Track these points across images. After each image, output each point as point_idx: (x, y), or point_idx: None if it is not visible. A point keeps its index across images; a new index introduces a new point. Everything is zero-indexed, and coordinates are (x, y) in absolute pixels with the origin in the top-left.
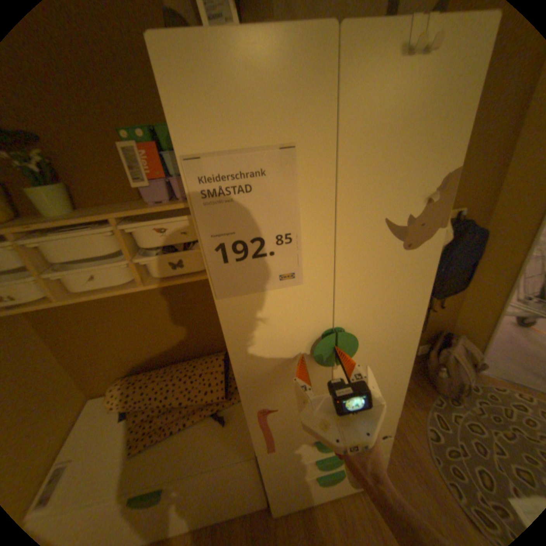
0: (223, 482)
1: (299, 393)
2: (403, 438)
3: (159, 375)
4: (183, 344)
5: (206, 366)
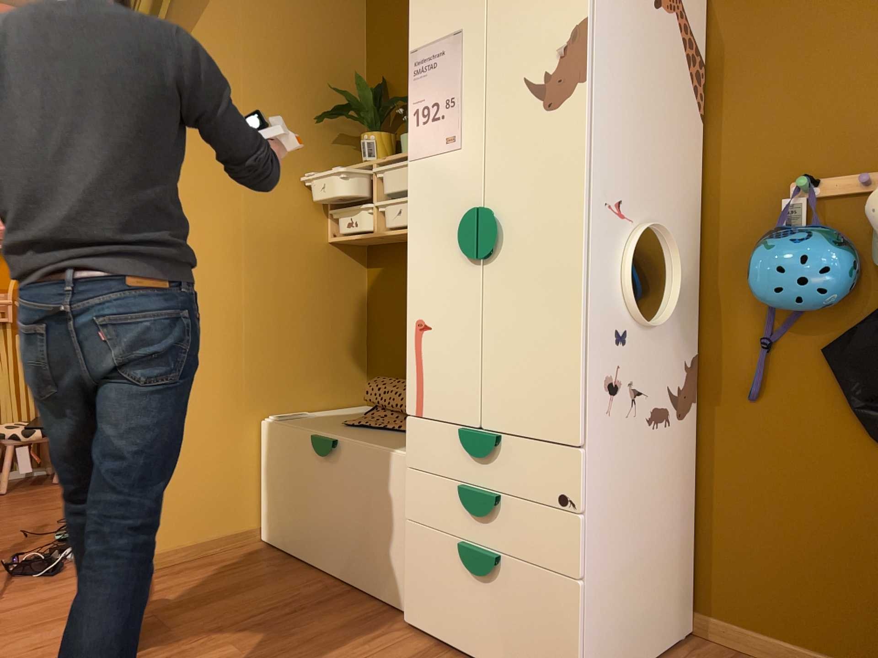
0: (379, 482)
1: (451, 306)
2: None
3: None
4: None
5: None
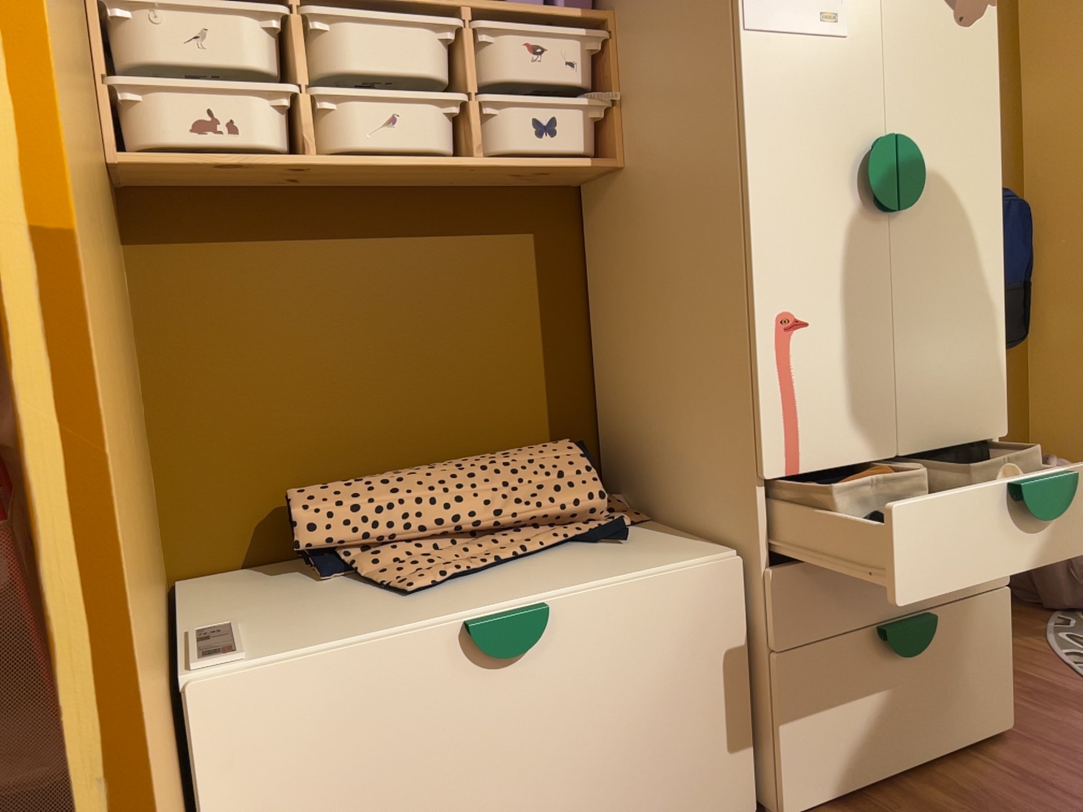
0: (673, 632)
1: (843, 285)
2: (1016, 669)
3: (420, 468)
4: (464, 412)
5: (537, 450)
